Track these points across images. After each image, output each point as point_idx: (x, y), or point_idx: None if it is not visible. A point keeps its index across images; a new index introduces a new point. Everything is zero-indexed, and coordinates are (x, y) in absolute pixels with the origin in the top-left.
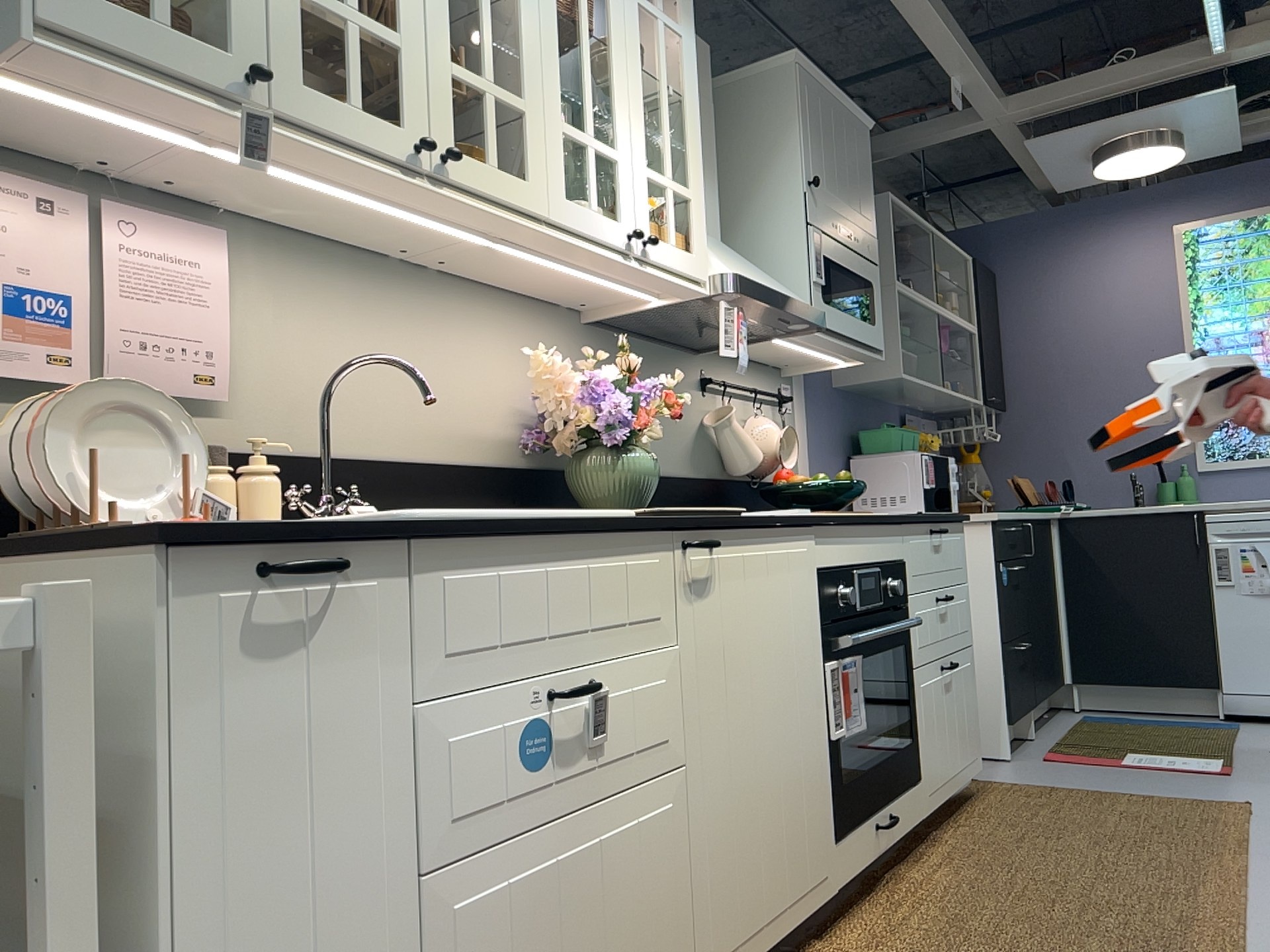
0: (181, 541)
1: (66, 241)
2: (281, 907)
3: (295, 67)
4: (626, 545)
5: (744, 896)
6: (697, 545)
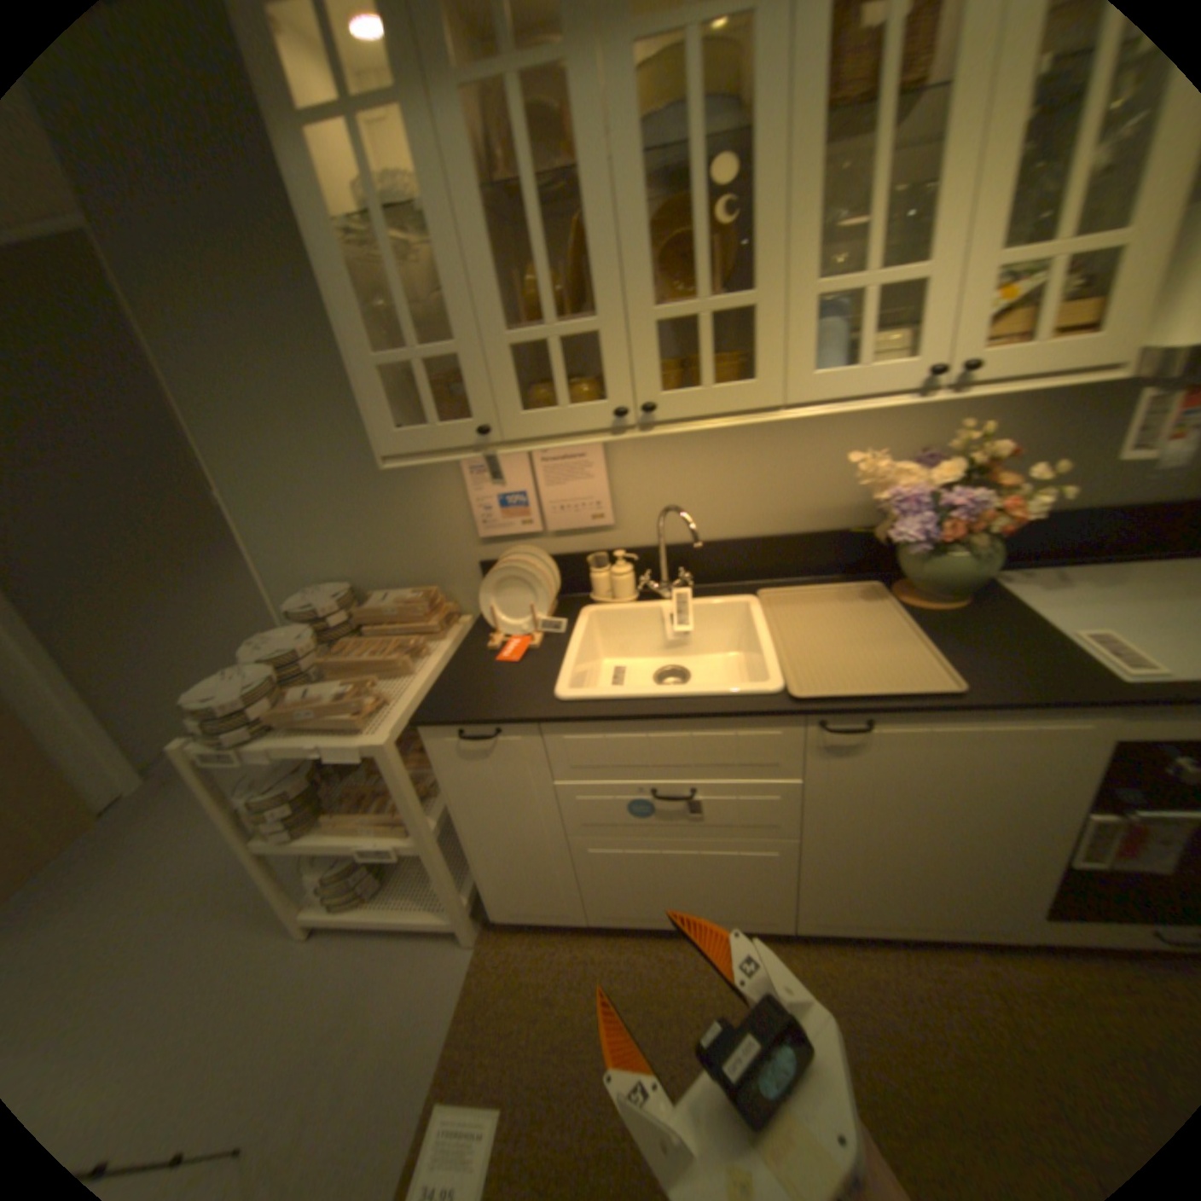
0: (424, 726)
1: (519, 463)
2: (501, 830)
3: (516, 402)
4: (740, 724)
5: (868, 911)
6: (832, 730)
